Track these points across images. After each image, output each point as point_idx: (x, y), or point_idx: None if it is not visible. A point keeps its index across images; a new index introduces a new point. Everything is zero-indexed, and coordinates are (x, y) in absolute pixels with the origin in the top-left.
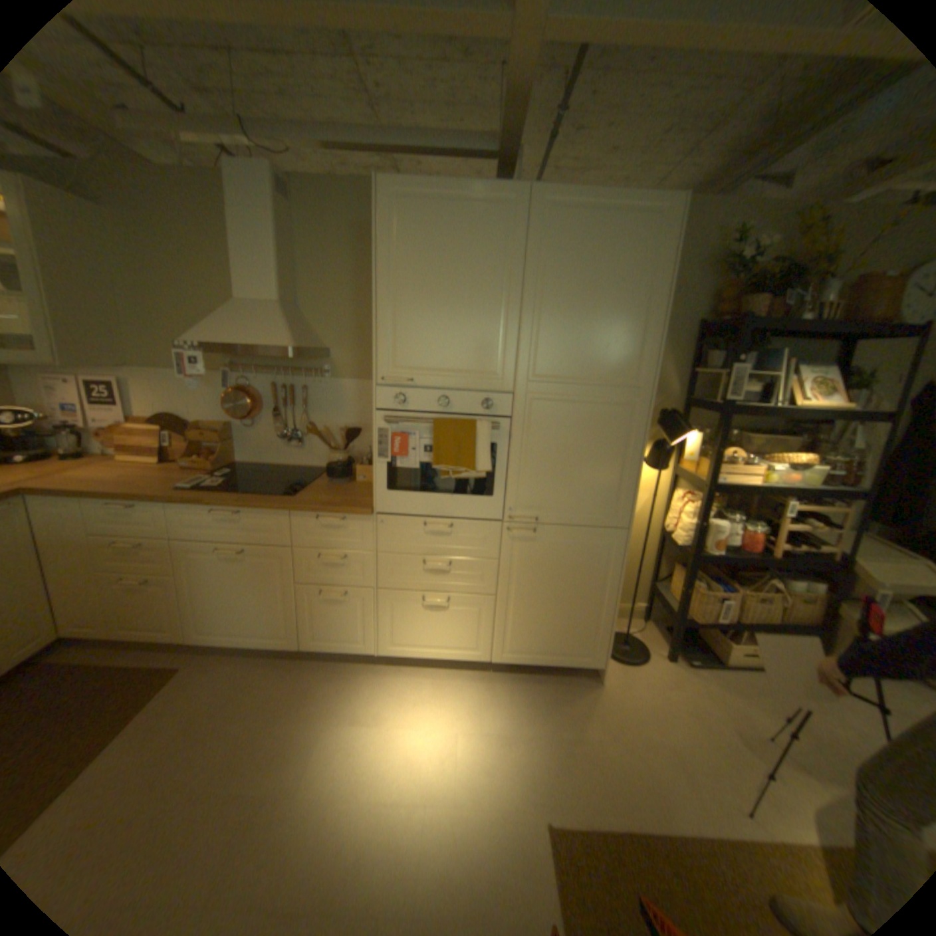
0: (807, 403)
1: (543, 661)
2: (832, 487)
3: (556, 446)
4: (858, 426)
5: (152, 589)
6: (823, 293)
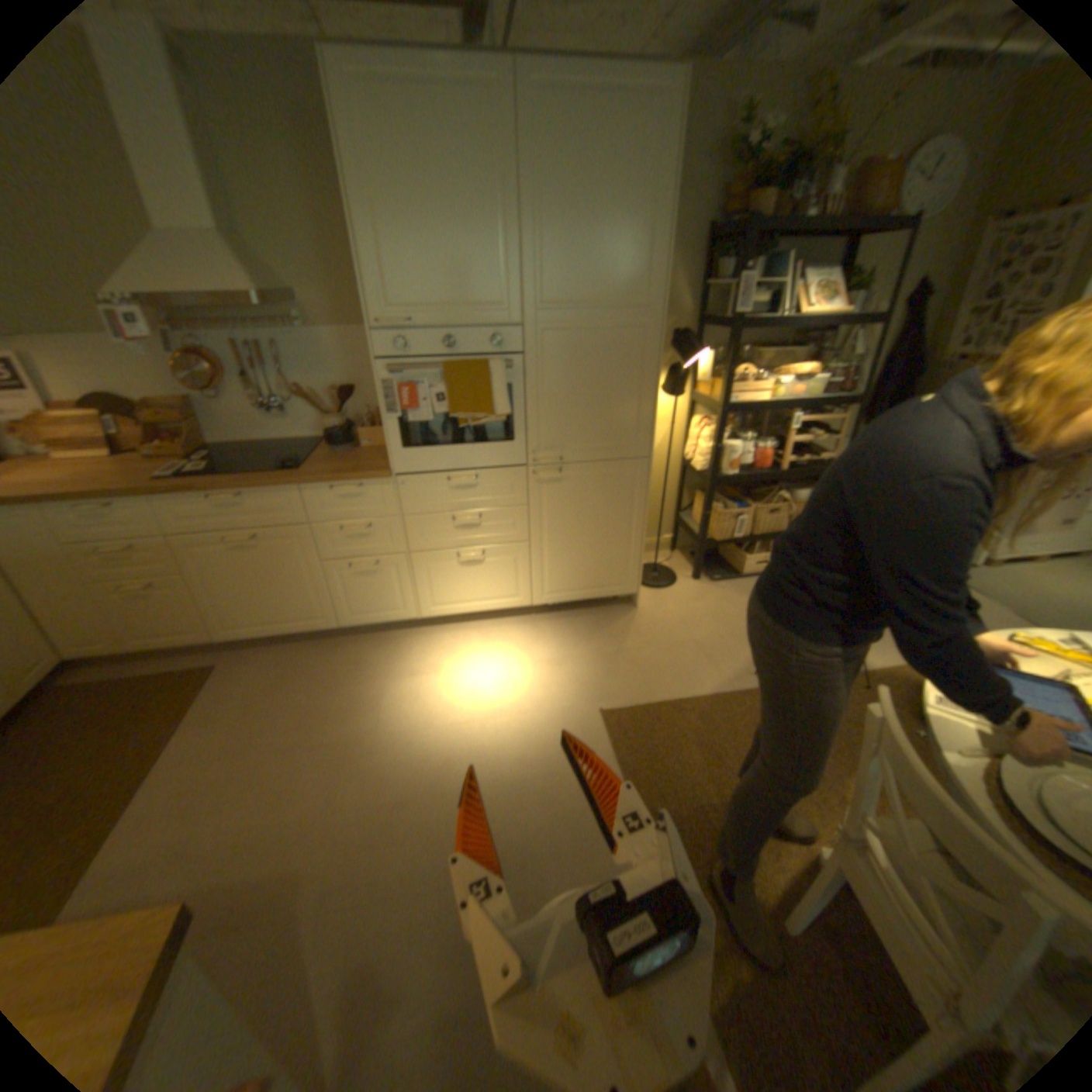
0: (811, 310)
1: (581, 595)
2: (832, 394)
3: (573, 379)
4: (860, 331)
5: (161, 590)
6: (830, 183)
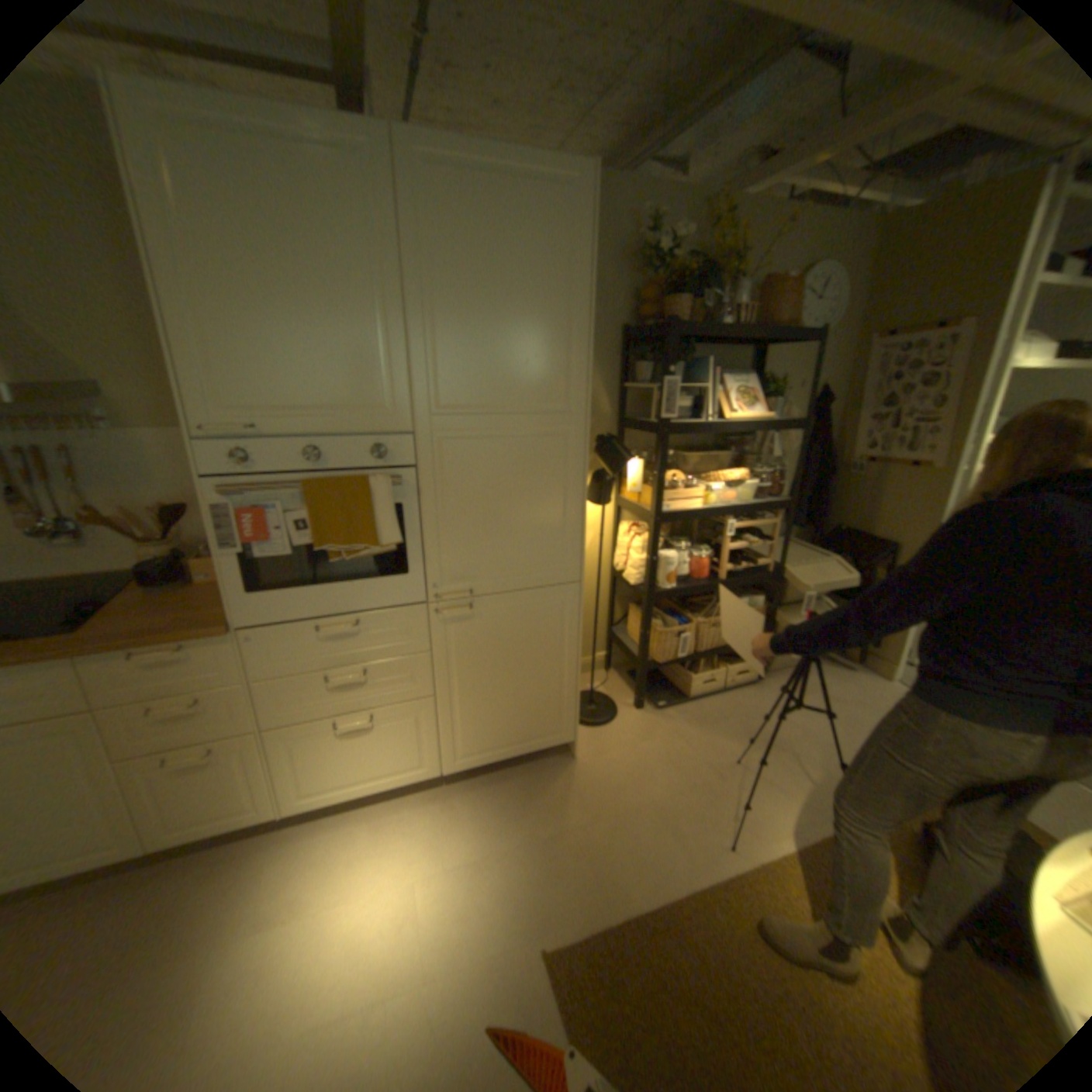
0: (736, 416)
1: (506, 754)
2: (761, 499)
3: (483, 496)
4: (775, 434)
5: None
6: (738, 295)
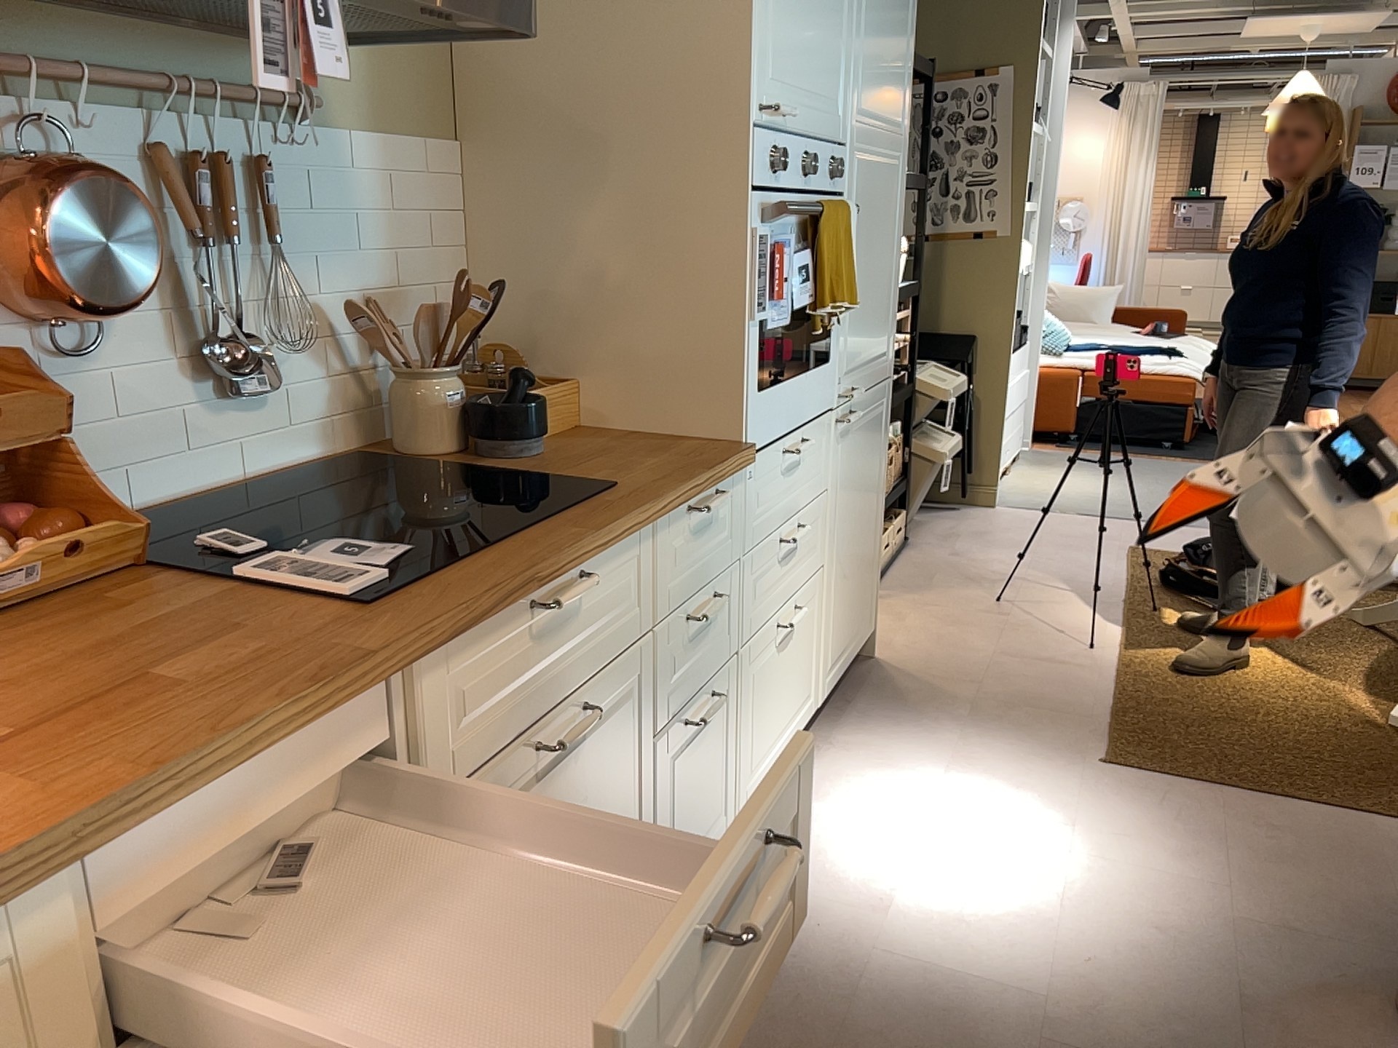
0: None
1: (848, 658)
2: None
3: (867, 244)
4: None
5: None
6: None
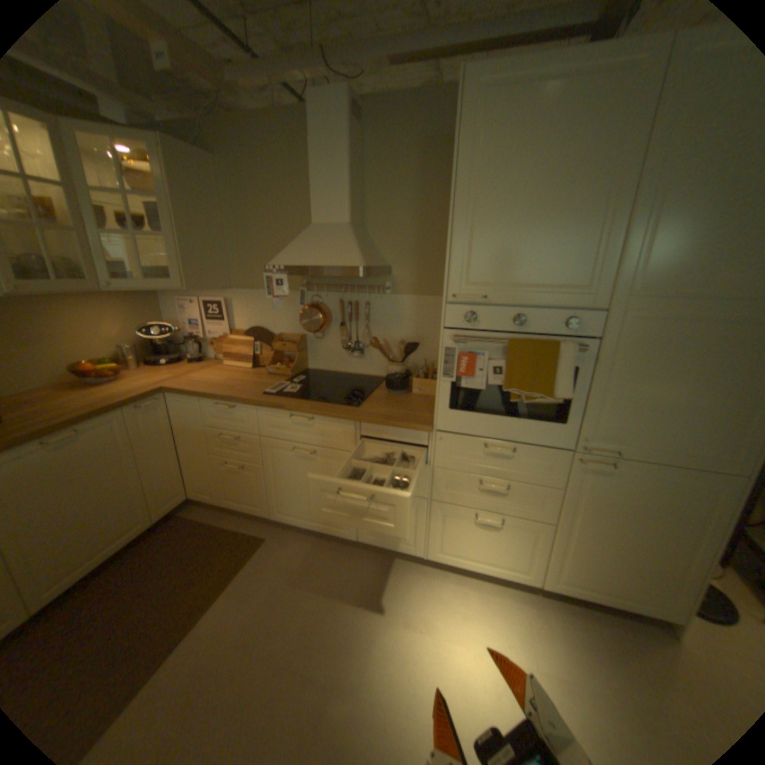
0: None
1: (606, 601)
2: None
3: (659, 372)
4: None
5: (247, 473)
6: None
